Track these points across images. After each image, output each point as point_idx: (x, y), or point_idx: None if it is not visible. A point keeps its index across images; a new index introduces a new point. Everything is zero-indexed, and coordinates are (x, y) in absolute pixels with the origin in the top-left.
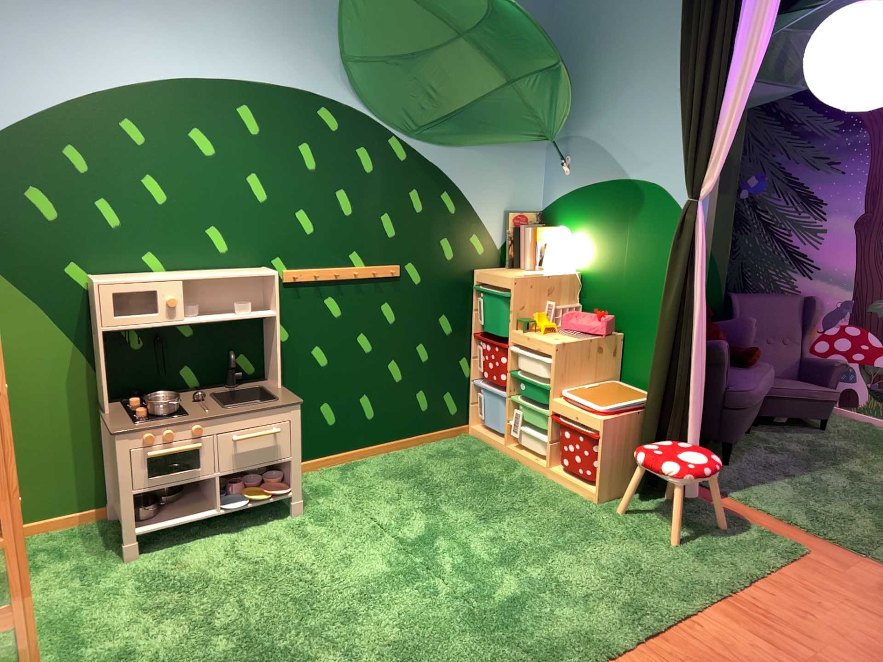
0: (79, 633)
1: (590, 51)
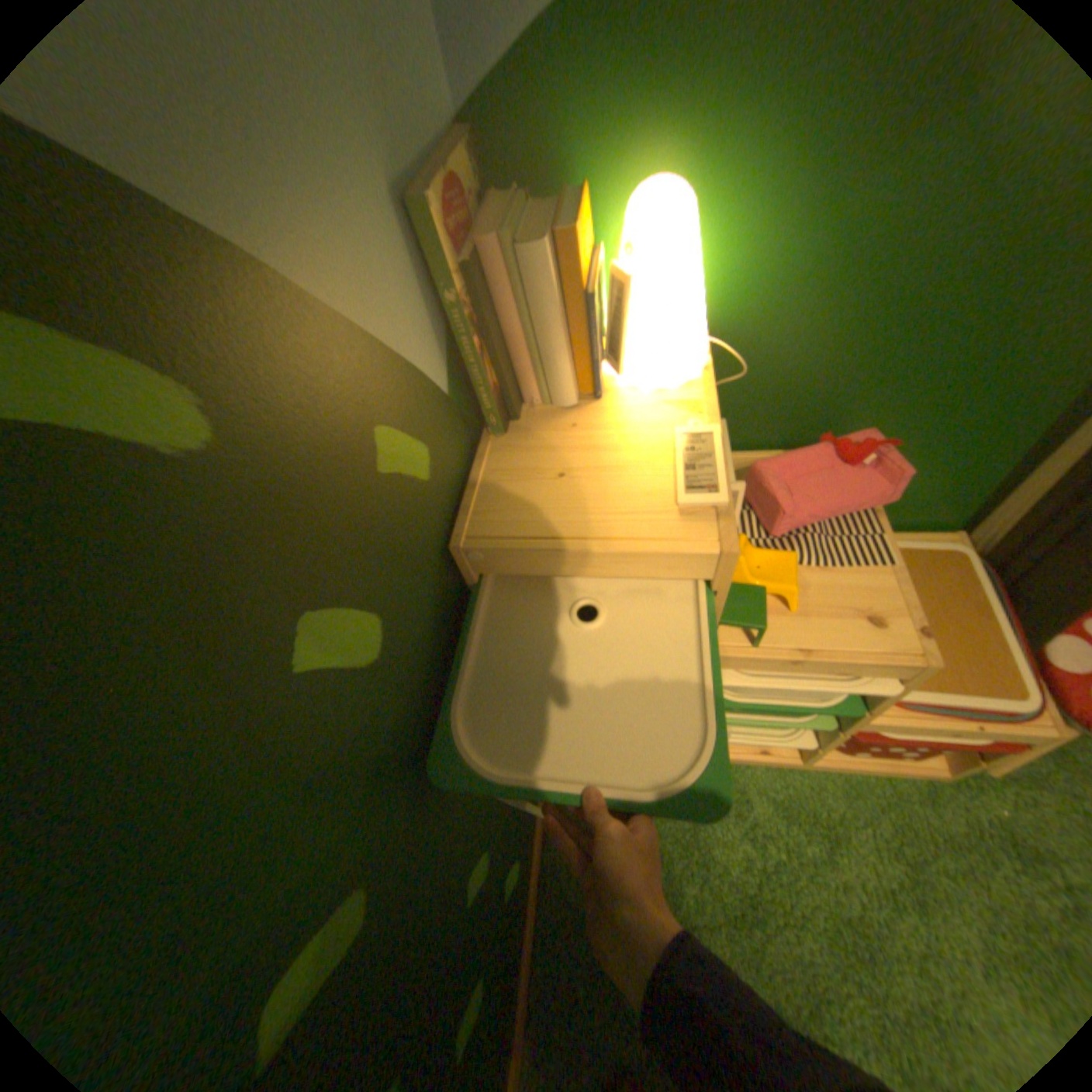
0: None
1: None
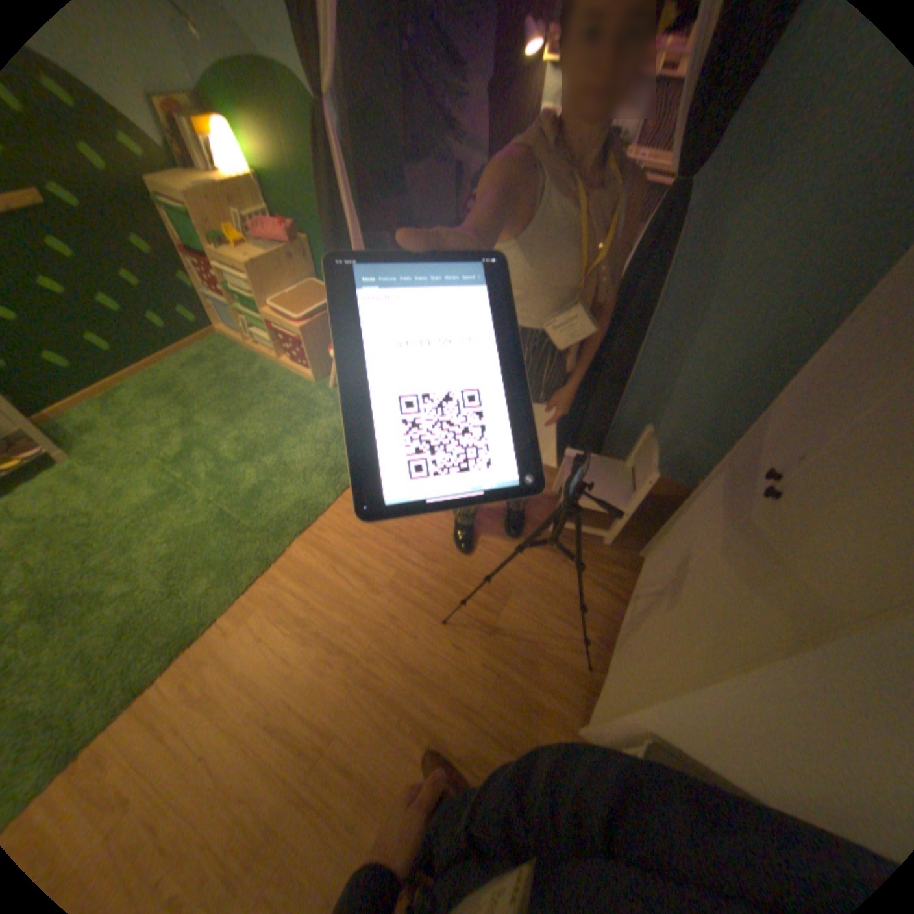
0: None
1: None
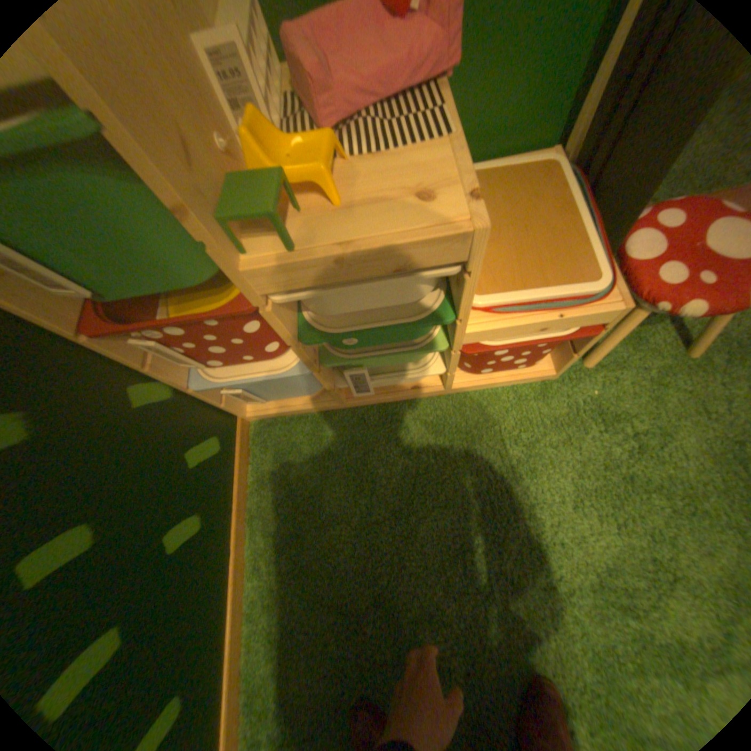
0: None
1: None
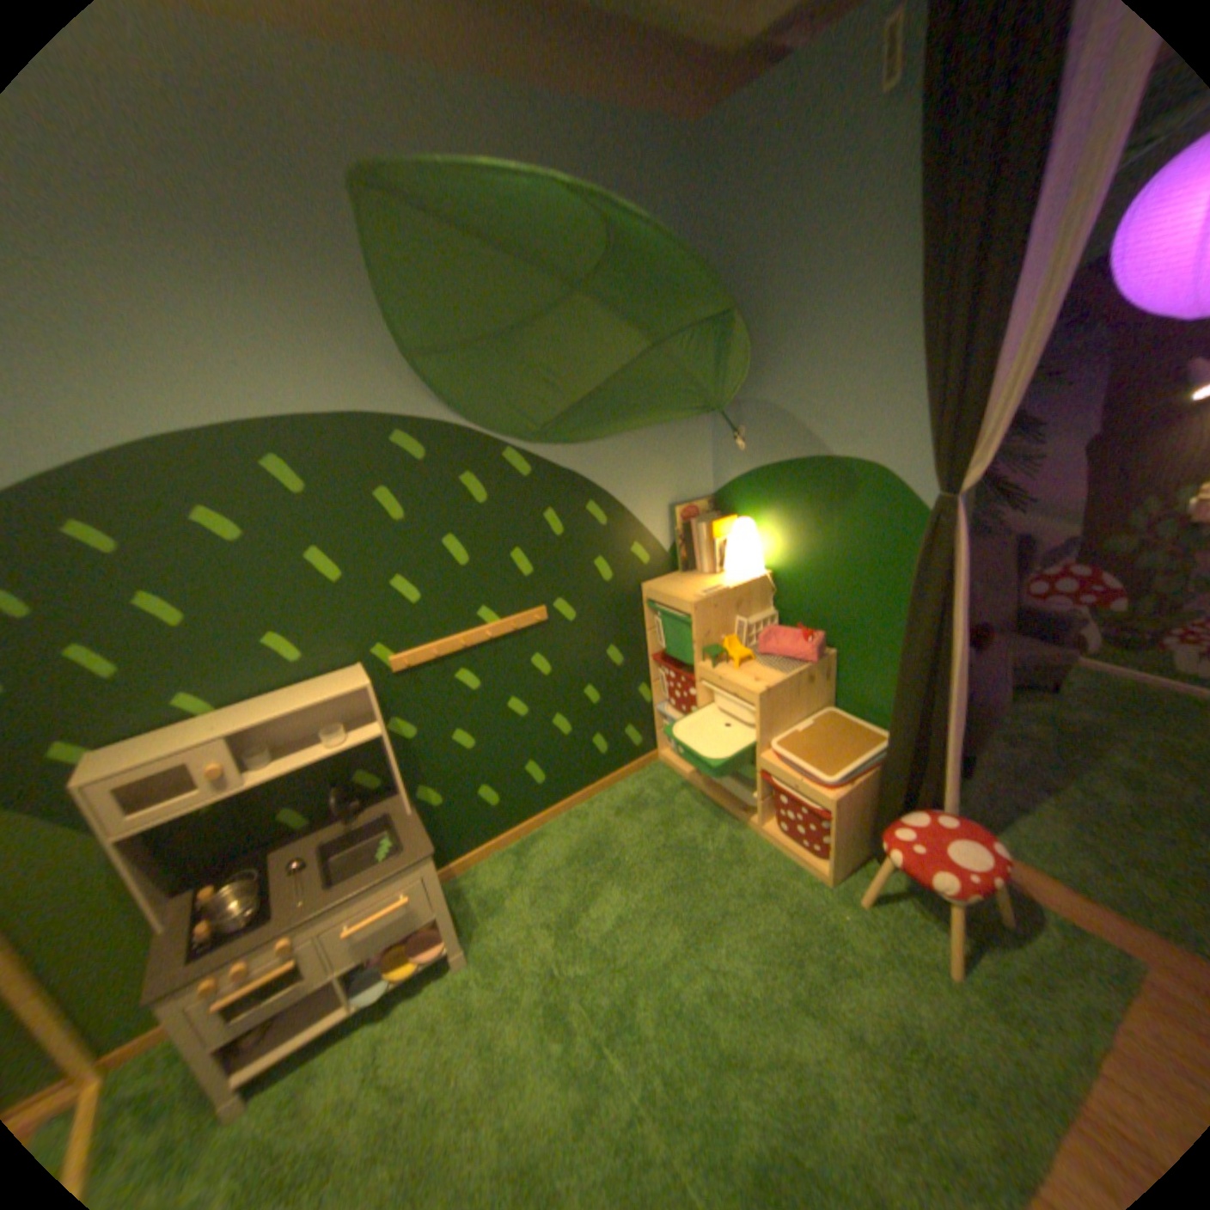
0: None
1: (760, 278)
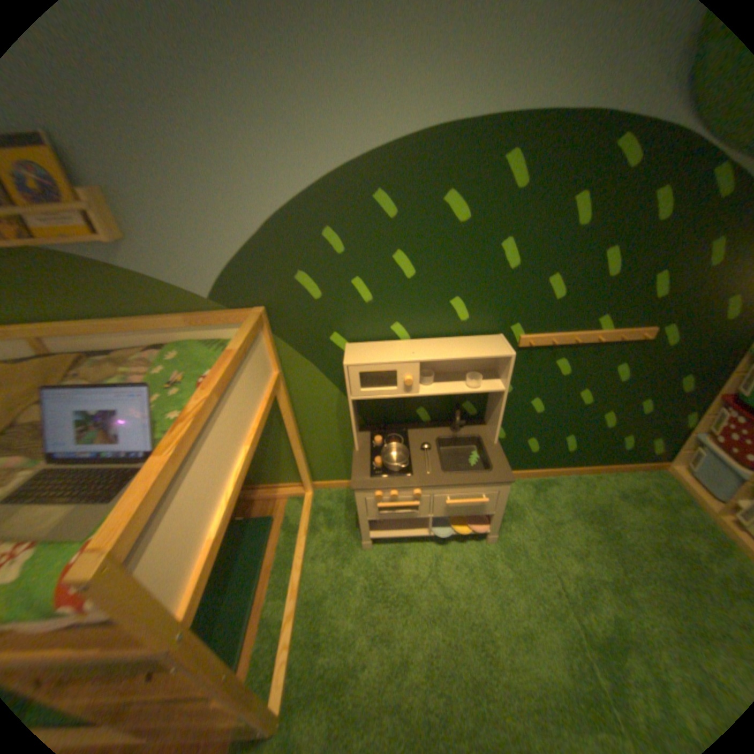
0: (319, 631)
1: None
